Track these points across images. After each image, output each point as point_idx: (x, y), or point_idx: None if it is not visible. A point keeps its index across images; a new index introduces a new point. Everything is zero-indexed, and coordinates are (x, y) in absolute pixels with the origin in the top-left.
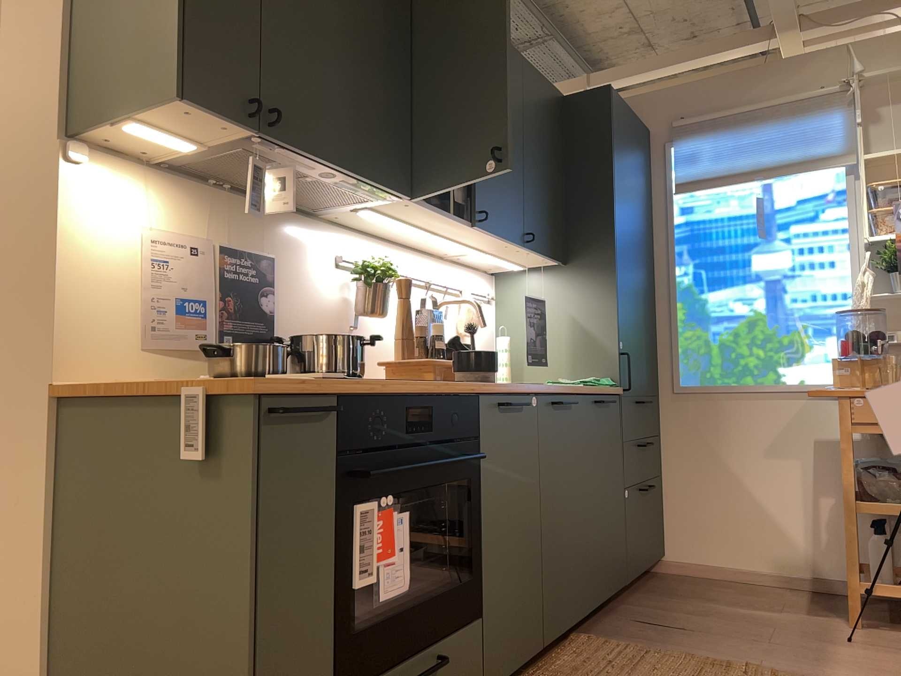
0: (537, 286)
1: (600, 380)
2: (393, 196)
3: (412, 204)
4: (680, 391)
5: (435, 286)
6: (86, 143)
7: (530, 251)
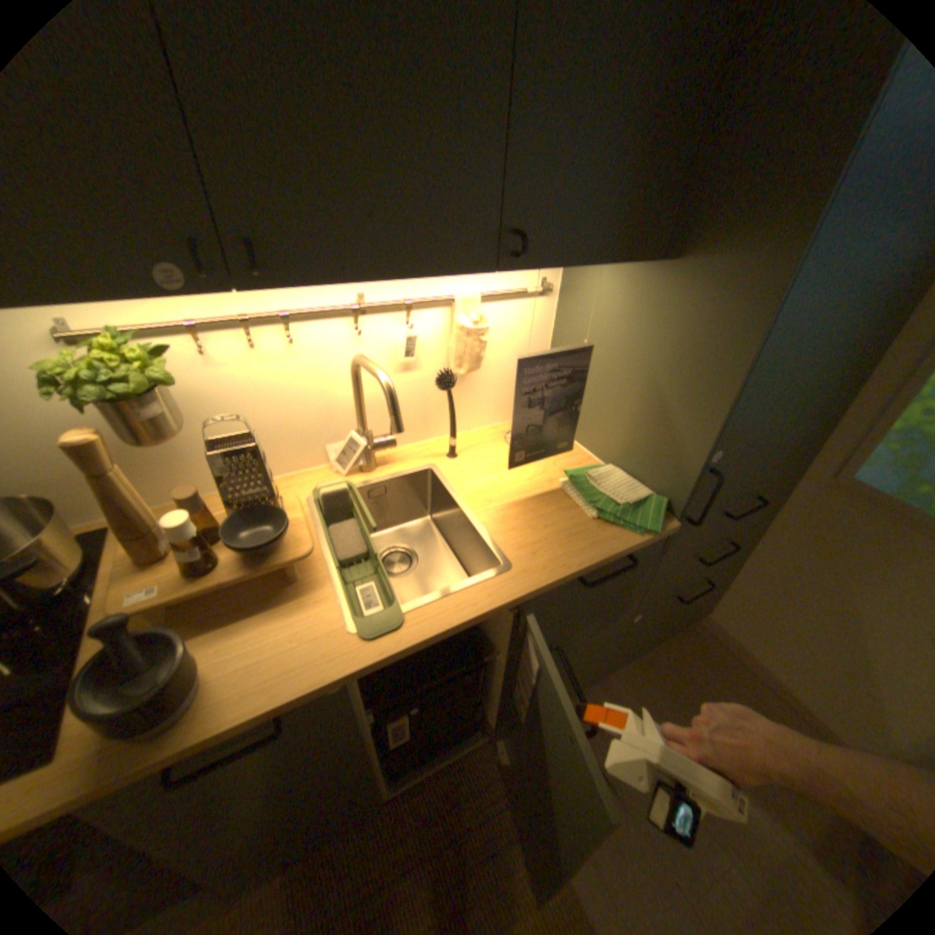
0: (618, 286)
1: (647, 499)
2: None
3: None
4: (850, 484)
5: (382, 305)
6: None
7: (542, 264)
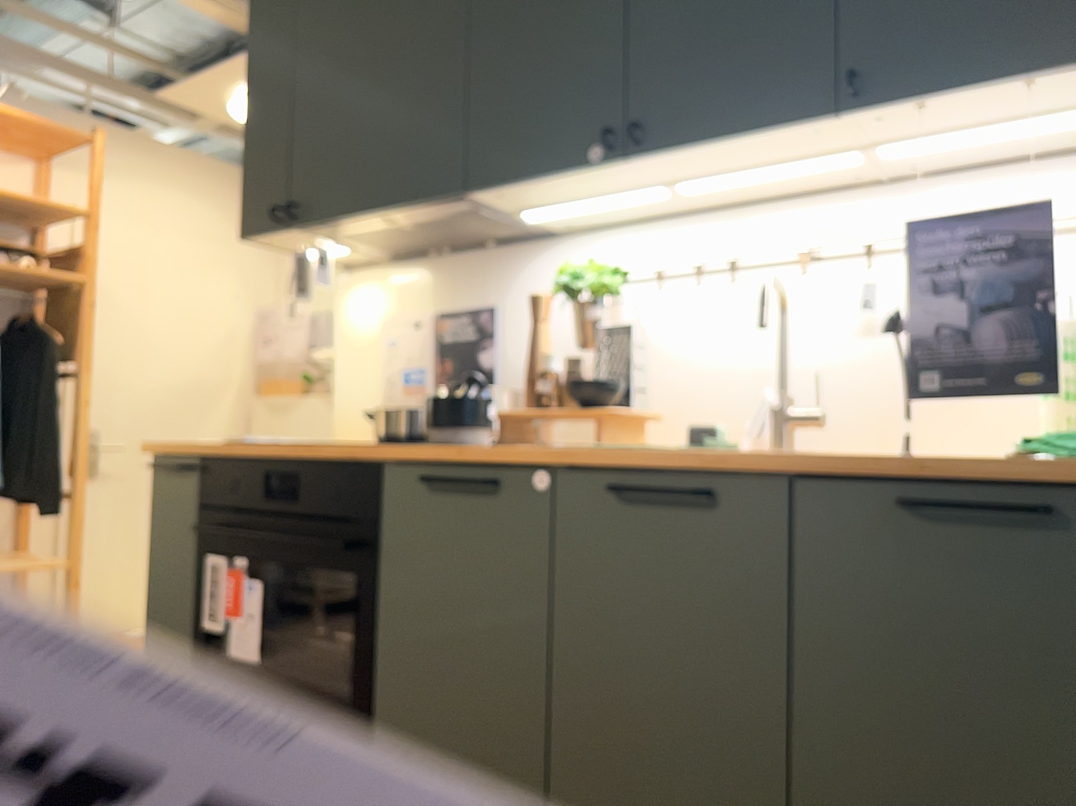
0: None
1: None
2: (473, 198)
3: (504, 192)
4: None
5: (840, 252)
6: (352, 266)
7: (913, 105)
